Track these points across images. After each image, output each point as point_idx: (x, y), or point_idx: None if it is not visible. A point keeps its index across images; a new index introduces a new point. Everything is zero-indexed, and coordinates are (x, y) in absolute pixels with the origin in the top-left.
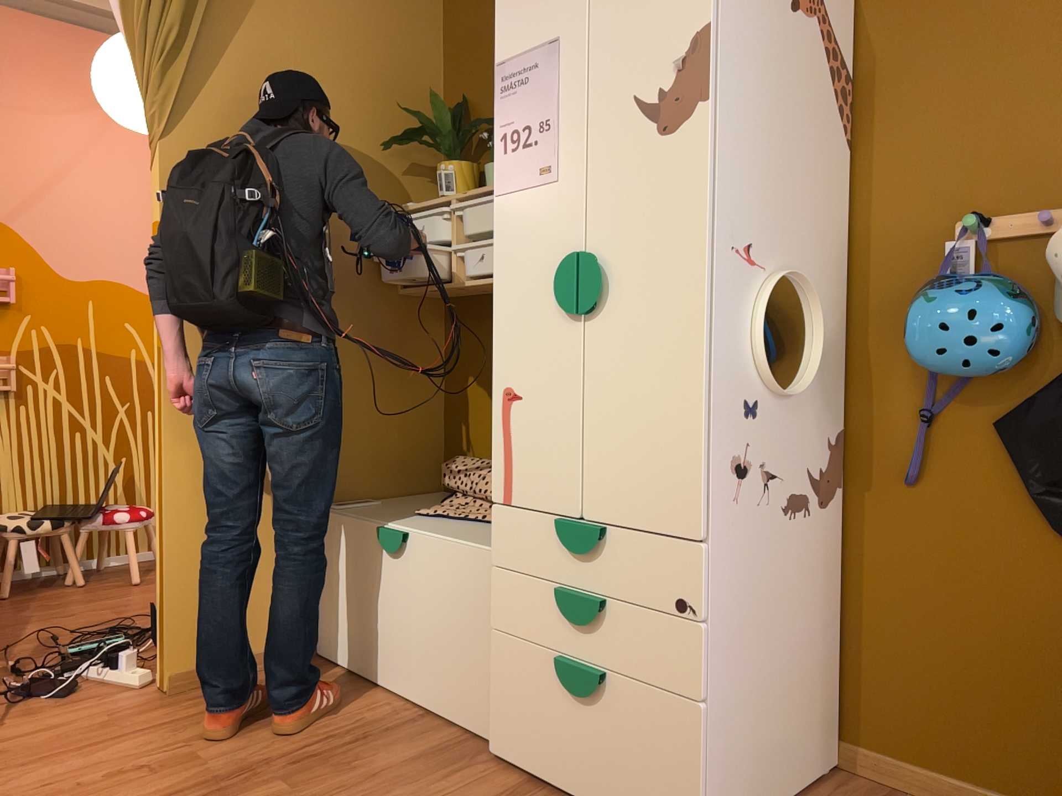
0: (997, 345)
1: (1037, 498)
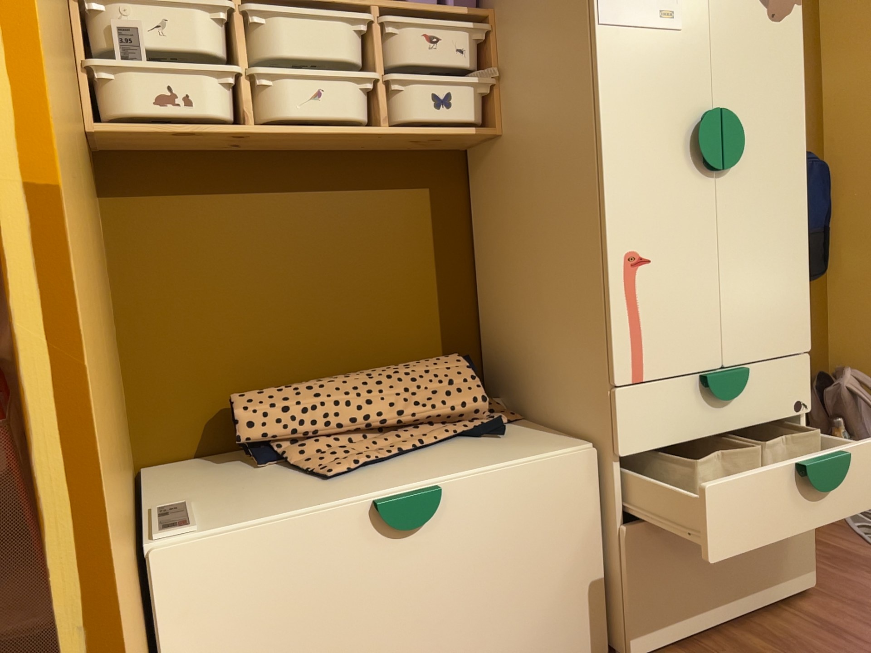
0: None
1: None
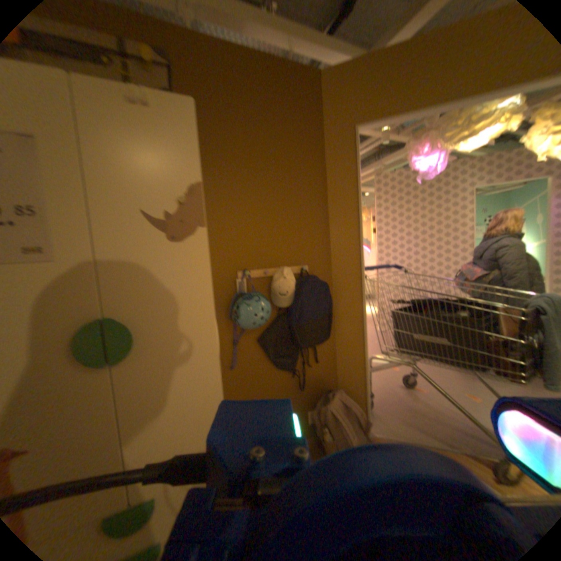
0: (267, 318)
1: (272, 361)
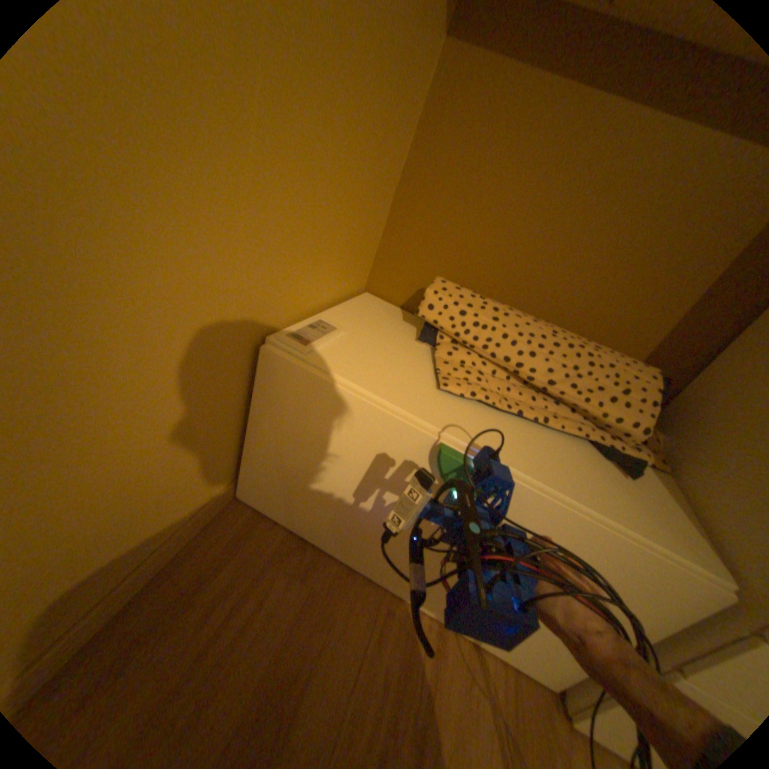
0: None
1: None
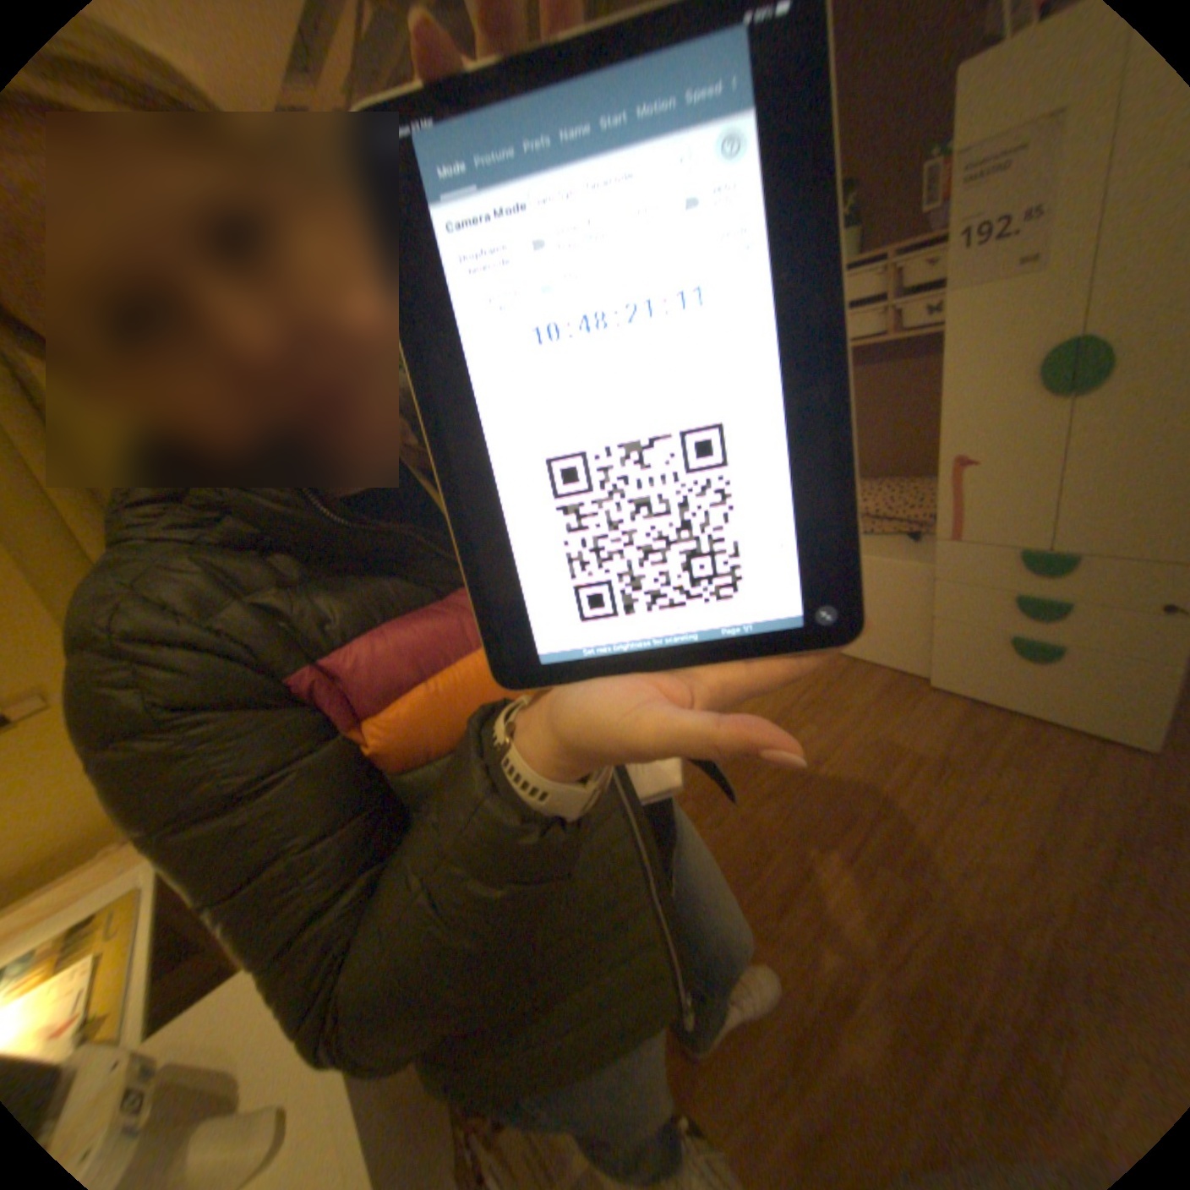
0: None
1: None
